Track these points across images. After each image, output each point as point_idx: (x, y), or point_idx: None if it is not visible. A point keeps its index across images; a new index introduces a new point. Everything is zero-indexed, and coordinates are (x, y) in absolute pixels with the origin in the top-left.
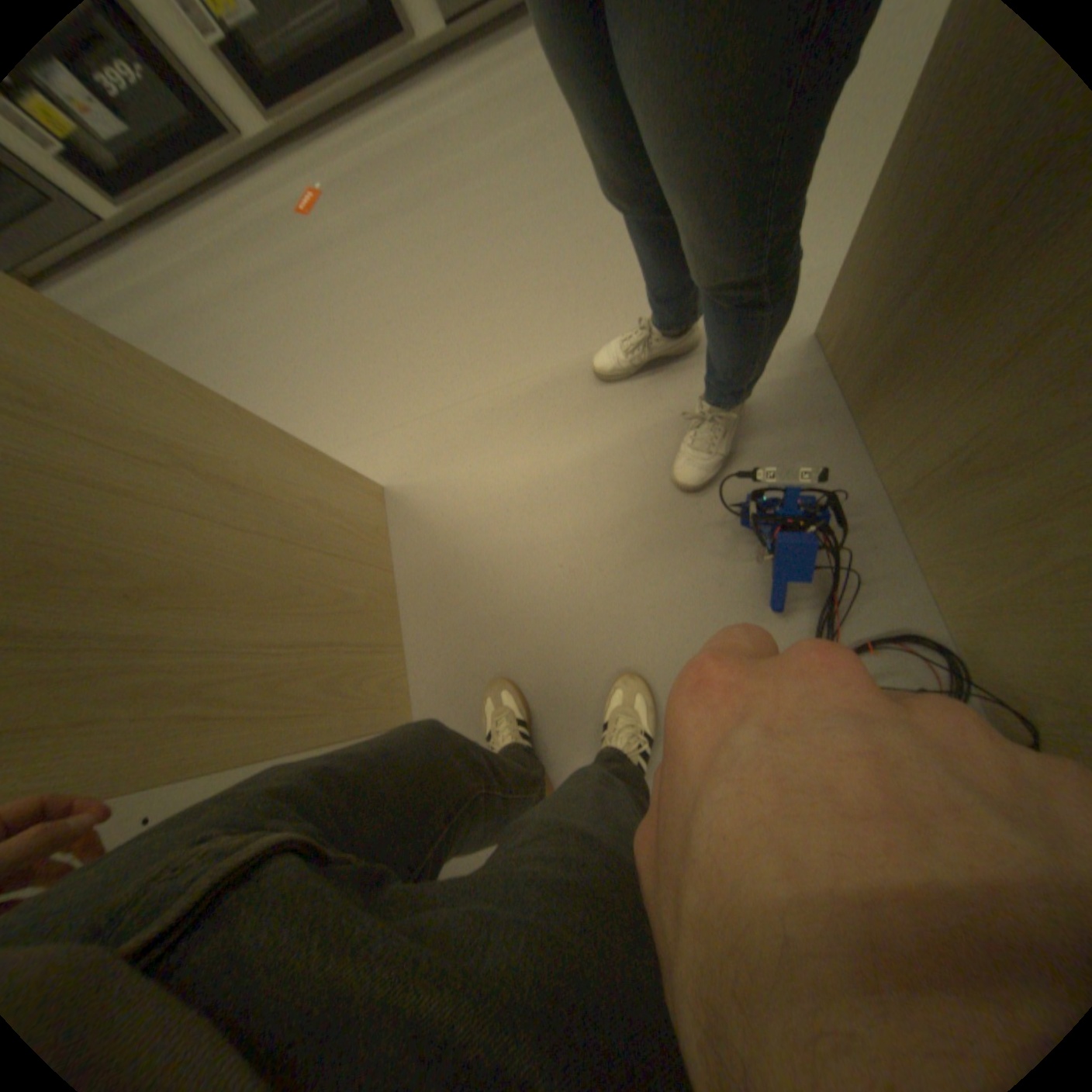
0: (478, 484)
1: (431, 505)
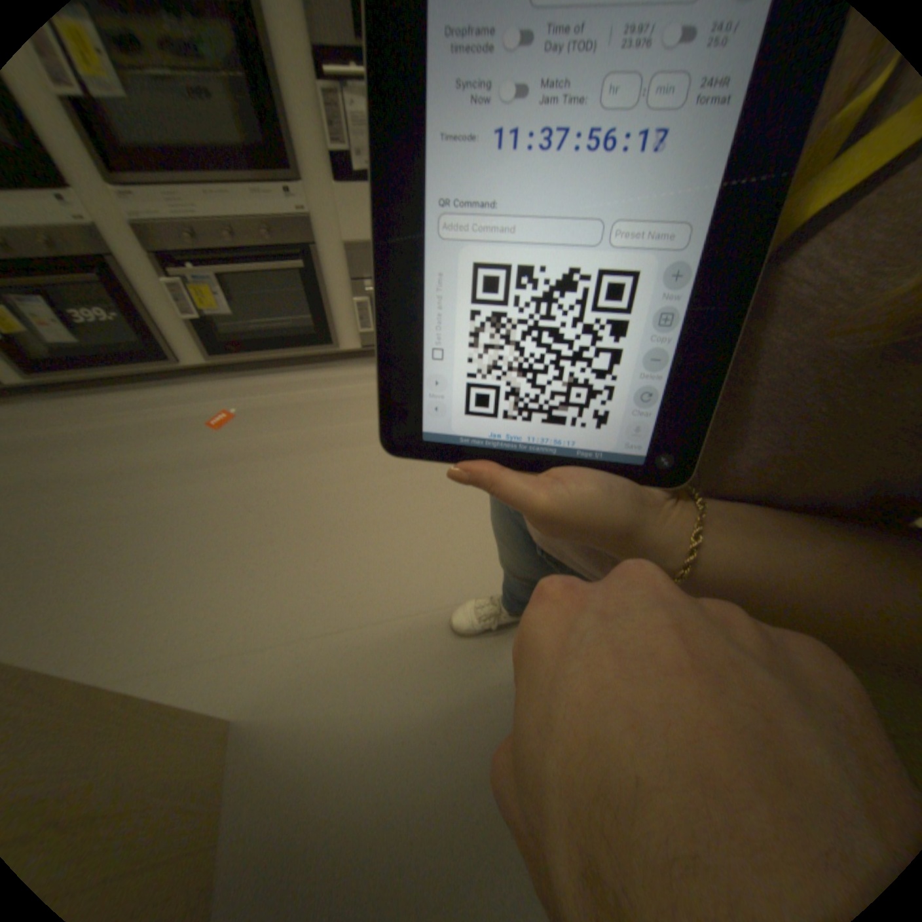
0: (334, 730)
1: (279, 751)
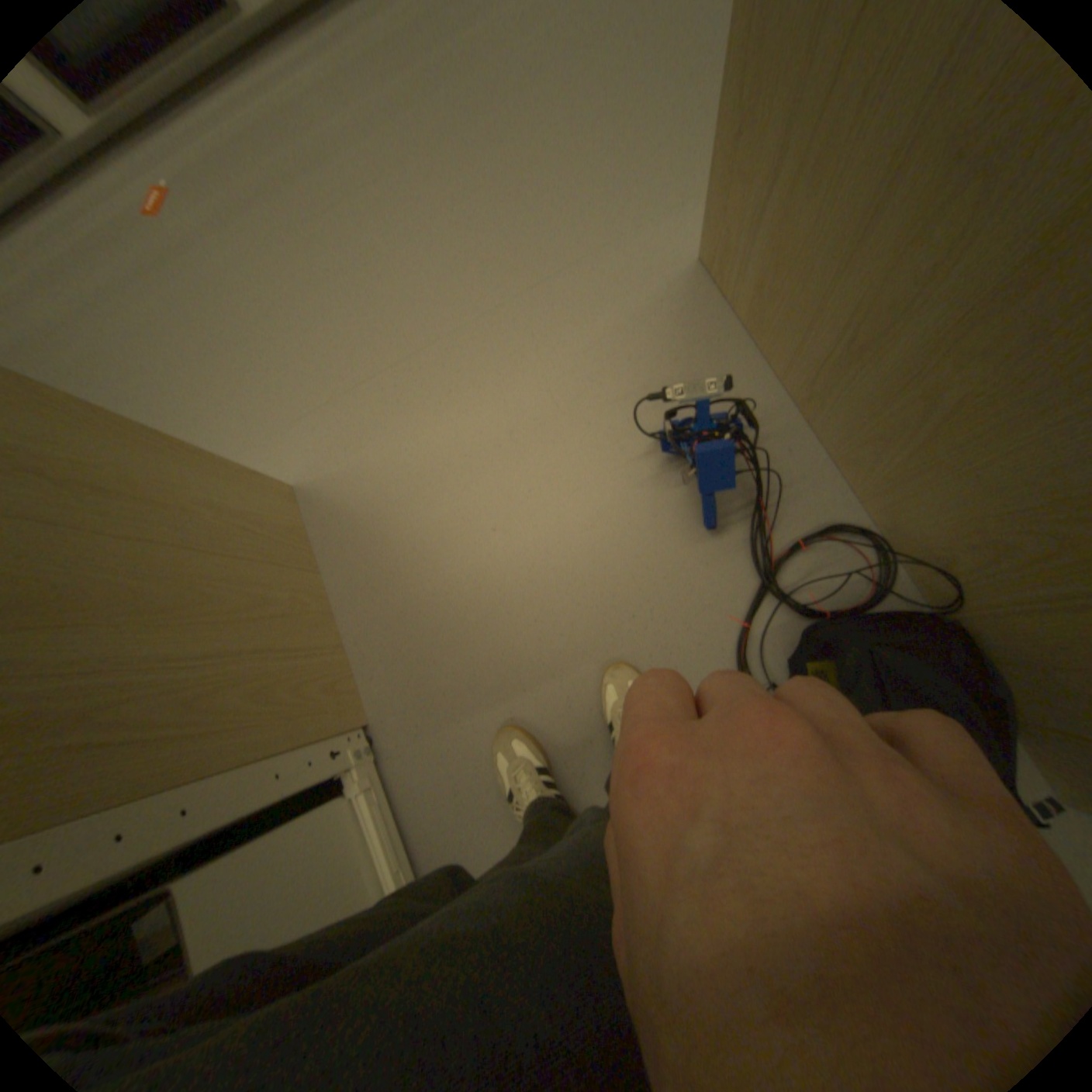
0: (394, 465)
1: (348, 496)
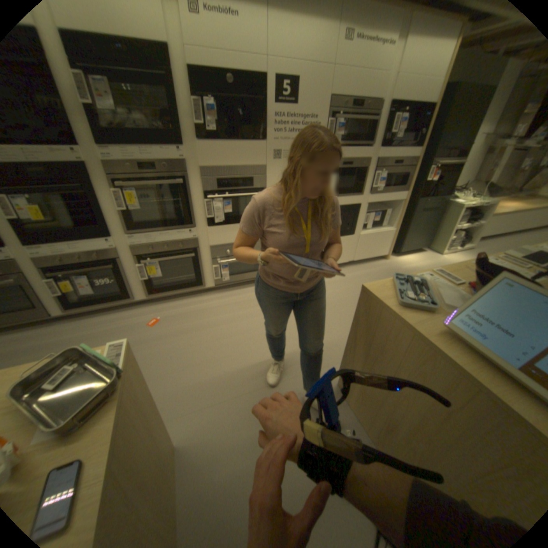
0: (222, 445)
1: (198, 457)
